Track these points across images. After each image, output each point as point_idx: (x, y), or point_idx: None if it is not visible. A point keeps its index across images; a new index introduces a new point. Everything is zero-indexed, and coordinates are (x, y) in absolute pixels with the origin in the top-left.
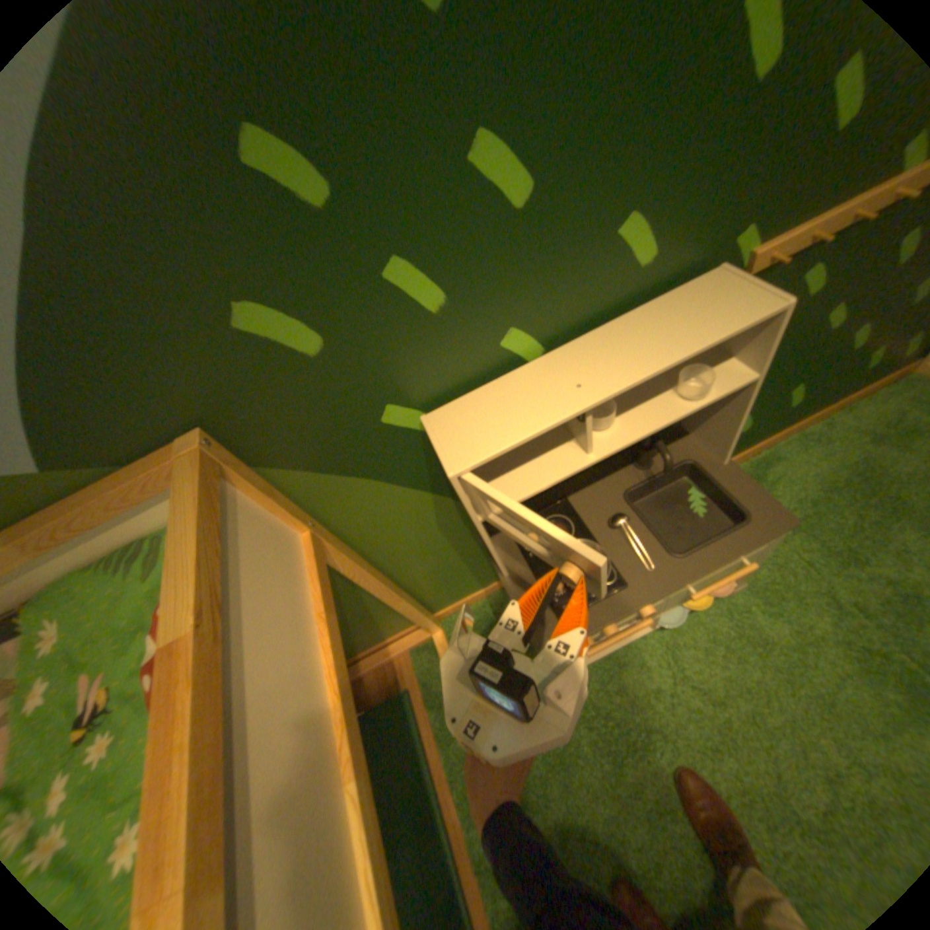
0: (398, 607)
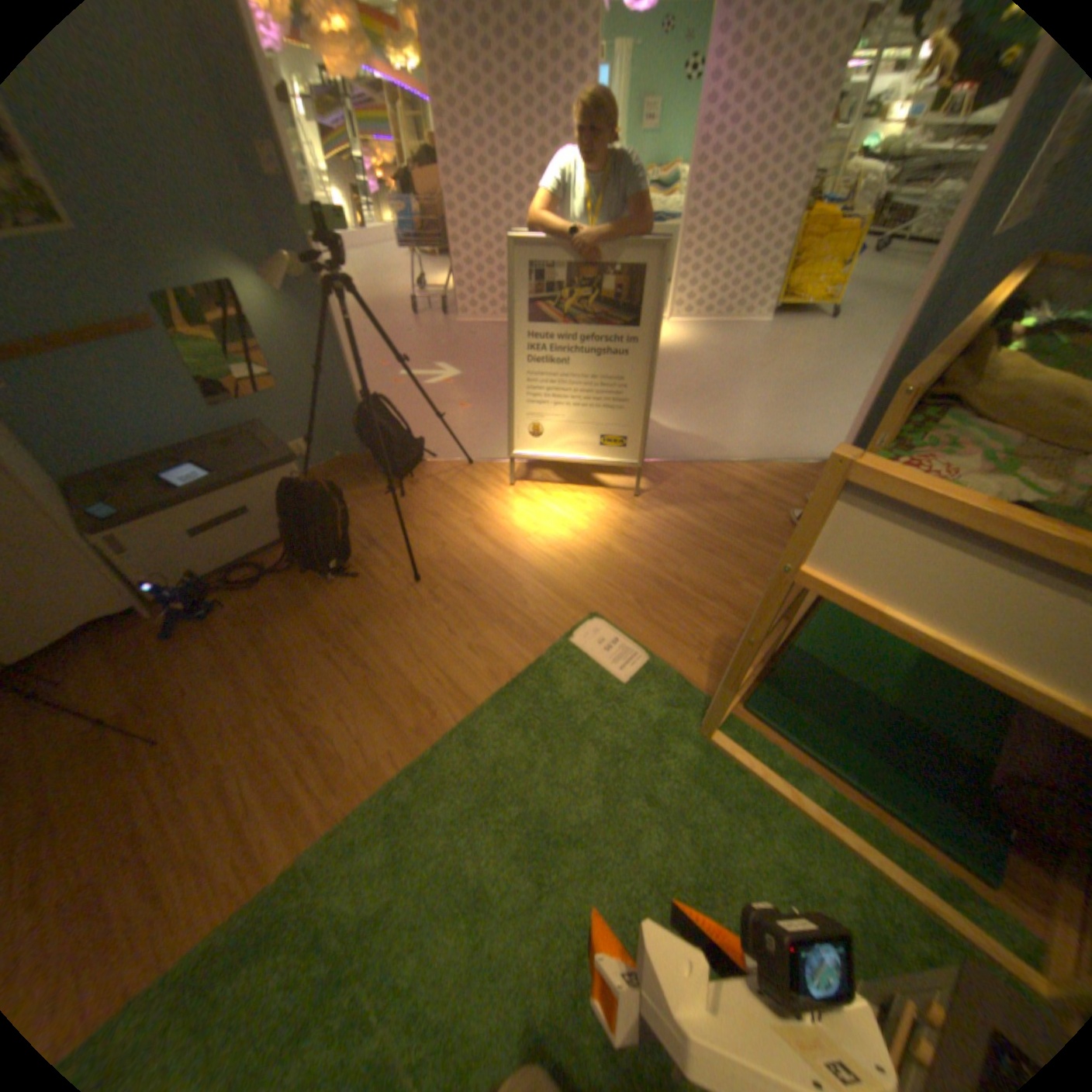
0: None
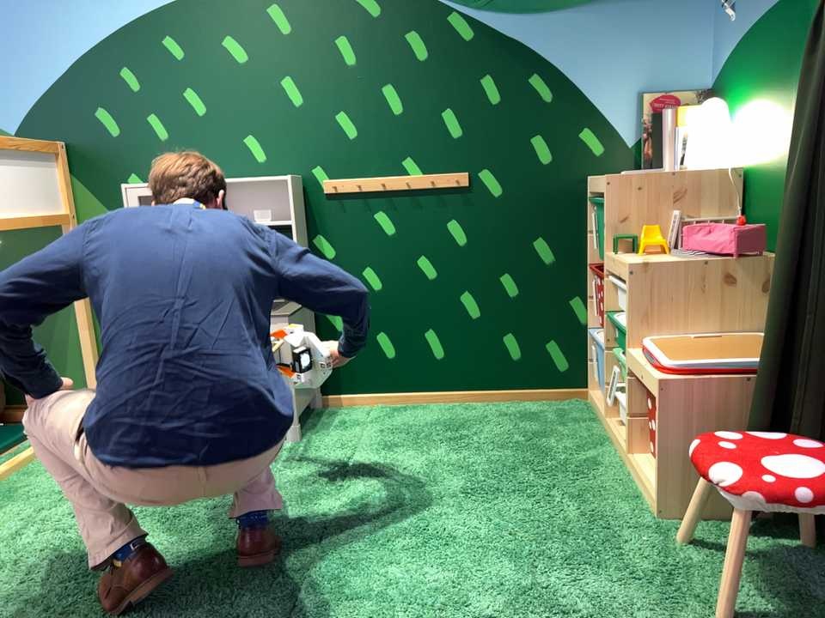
0: (82, 336)
